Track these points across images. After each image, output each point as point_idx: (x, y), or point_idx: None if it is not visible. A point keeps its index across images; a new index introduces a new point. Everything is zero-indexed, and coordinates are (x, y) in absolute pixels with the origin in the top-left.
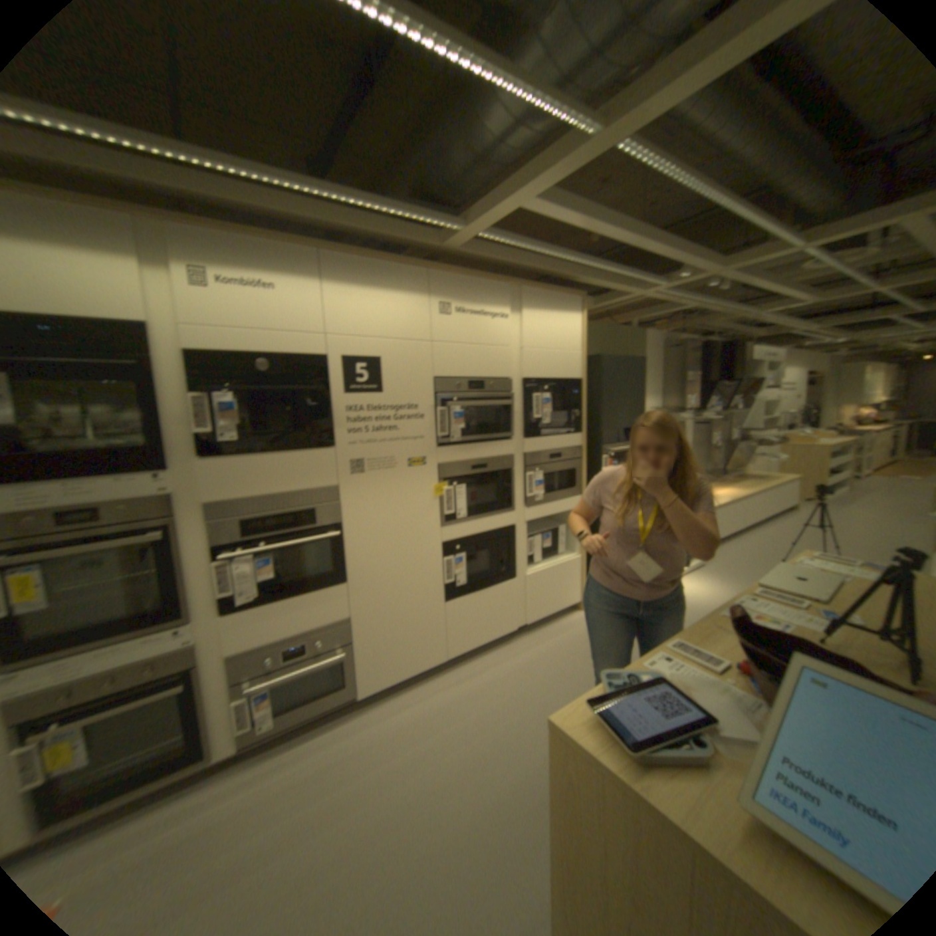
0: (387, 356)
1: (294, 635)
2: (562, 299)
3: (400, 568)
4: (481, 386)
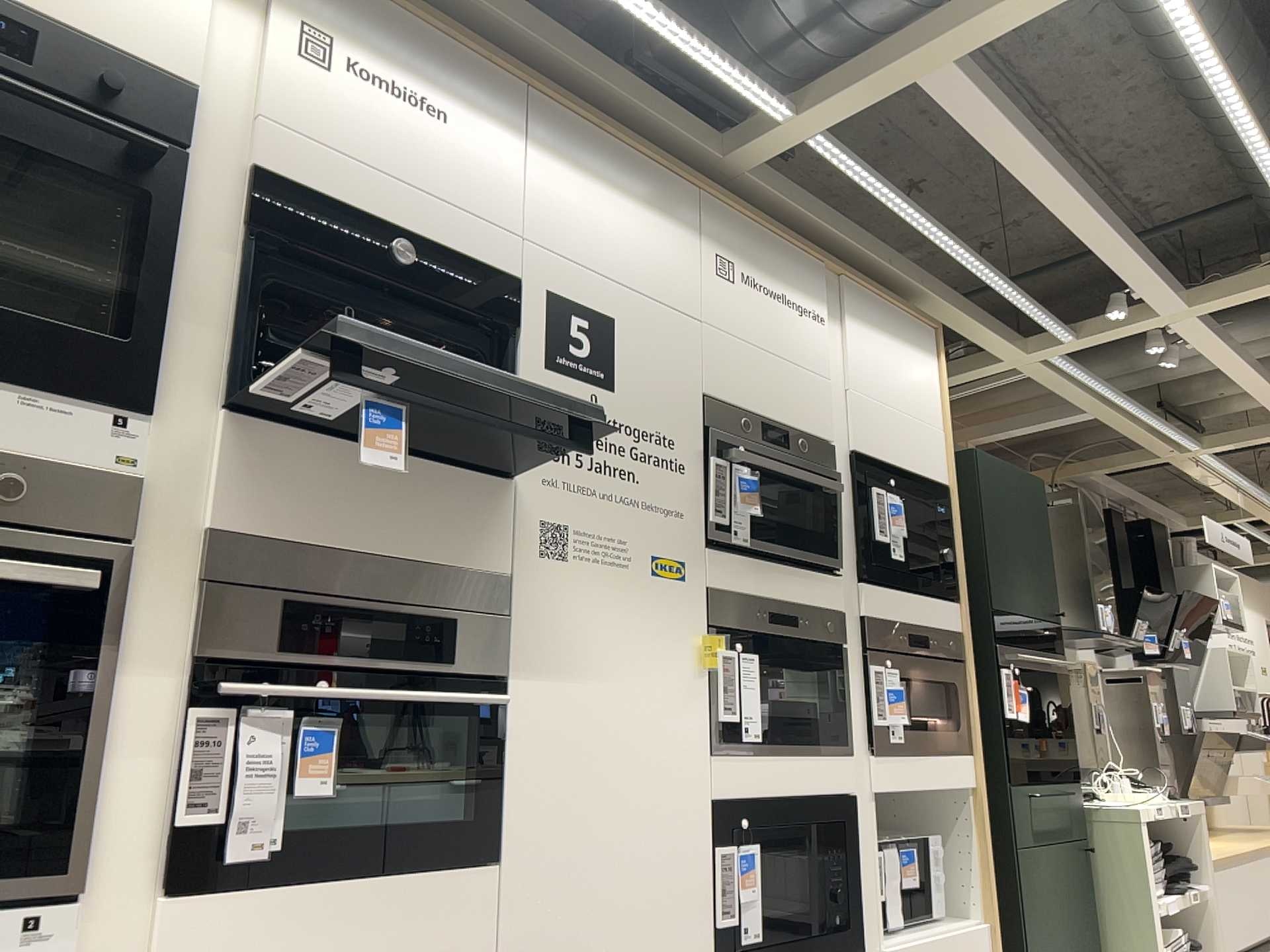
0: (630, 318)
1: None
2: (906, 320)
3: (628, 848)
4: (788, 437)
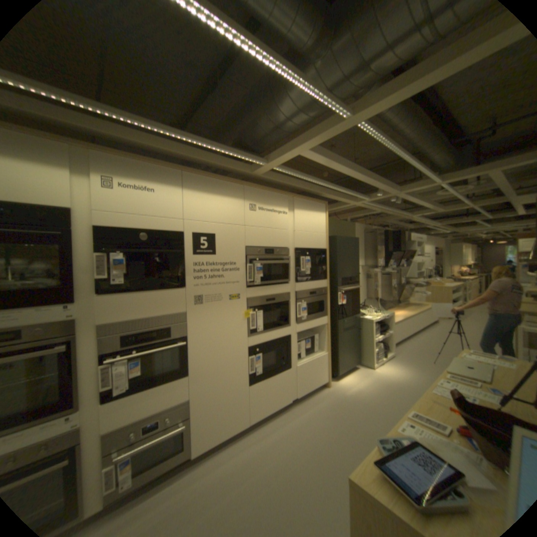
0: (220, 233)
1: (152, 414)
2: (315, 204)
3: (223, 364)
4: (272, 251)
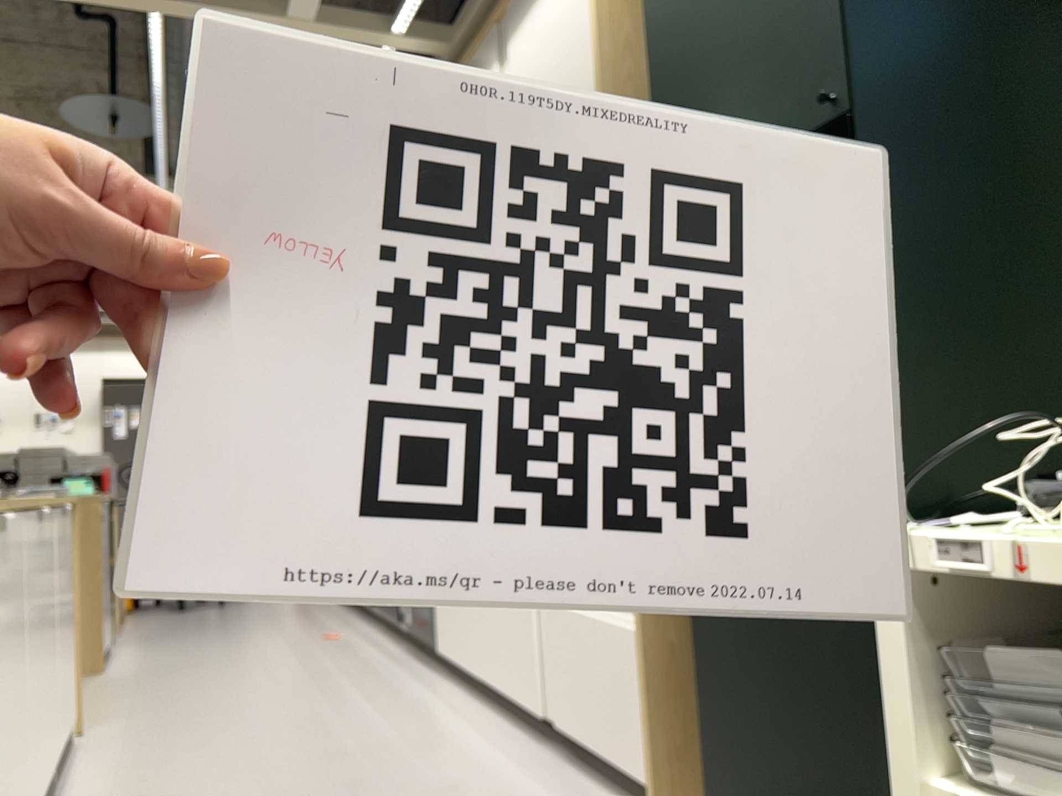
0: None
1: None
2: None
3: None
4: None
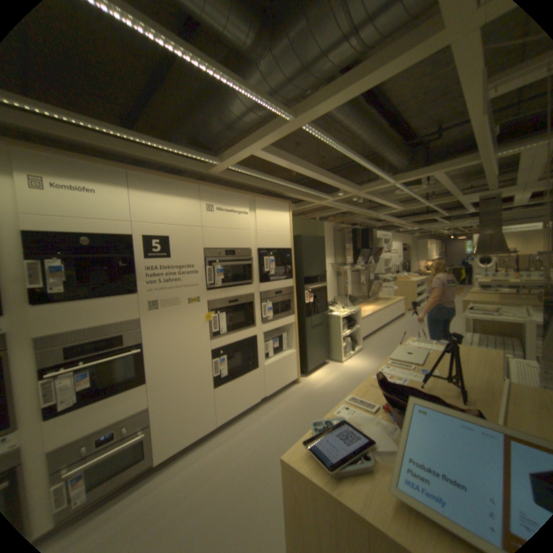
0: (174, 235)
1: (106, 425)
2: (278, 204)
3: (184, 368)
4: (234, 252)
